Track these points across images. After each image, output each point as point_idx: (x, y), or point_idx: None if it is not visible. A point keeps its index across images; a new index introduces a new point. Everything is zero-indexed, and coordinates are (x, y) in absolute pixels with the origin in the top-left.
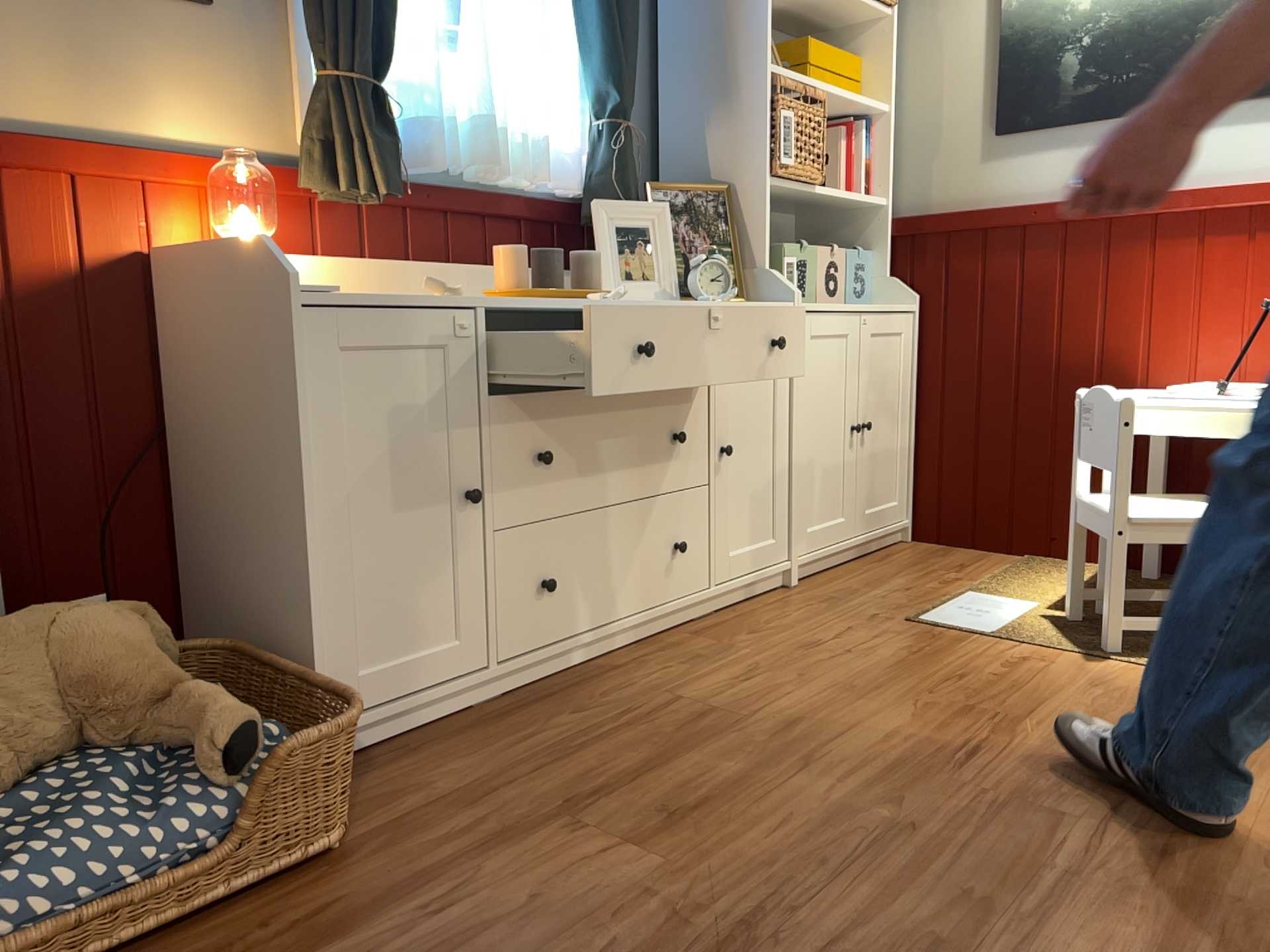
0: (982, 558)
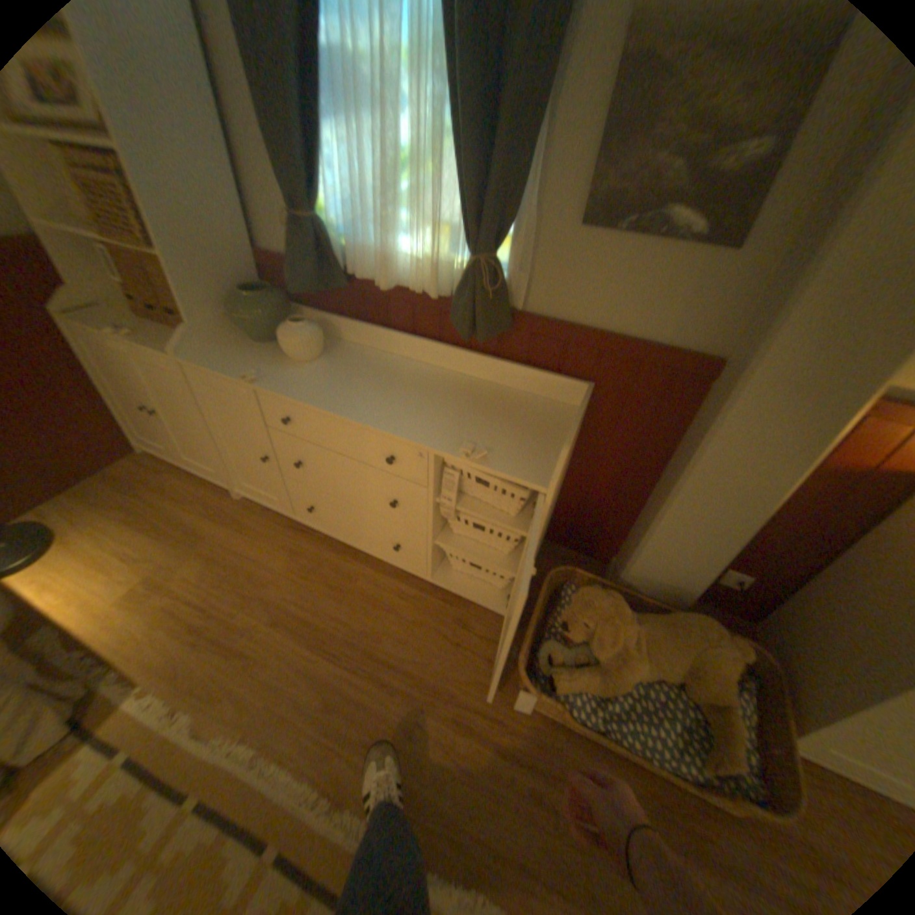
0: None
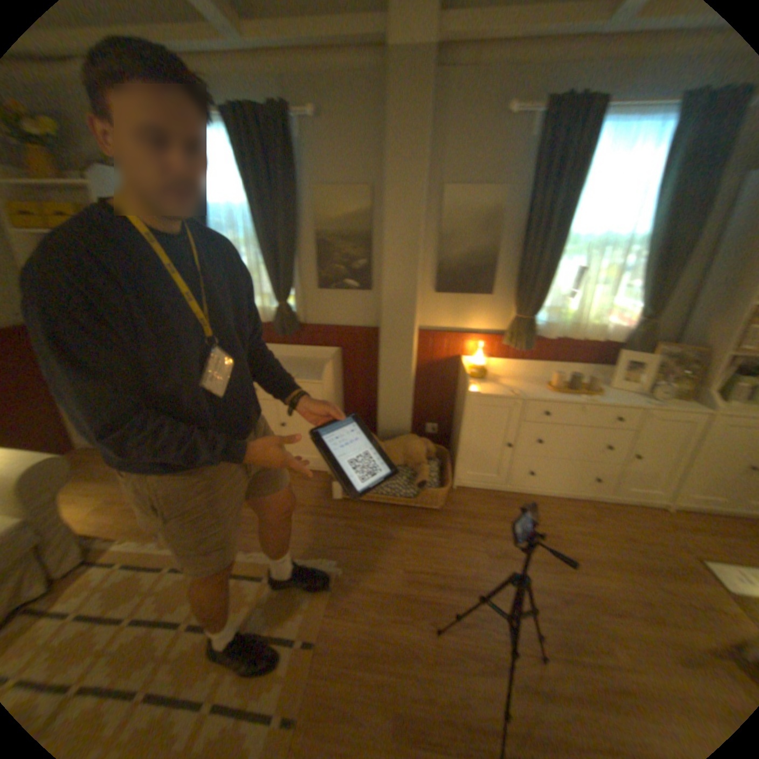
0: None
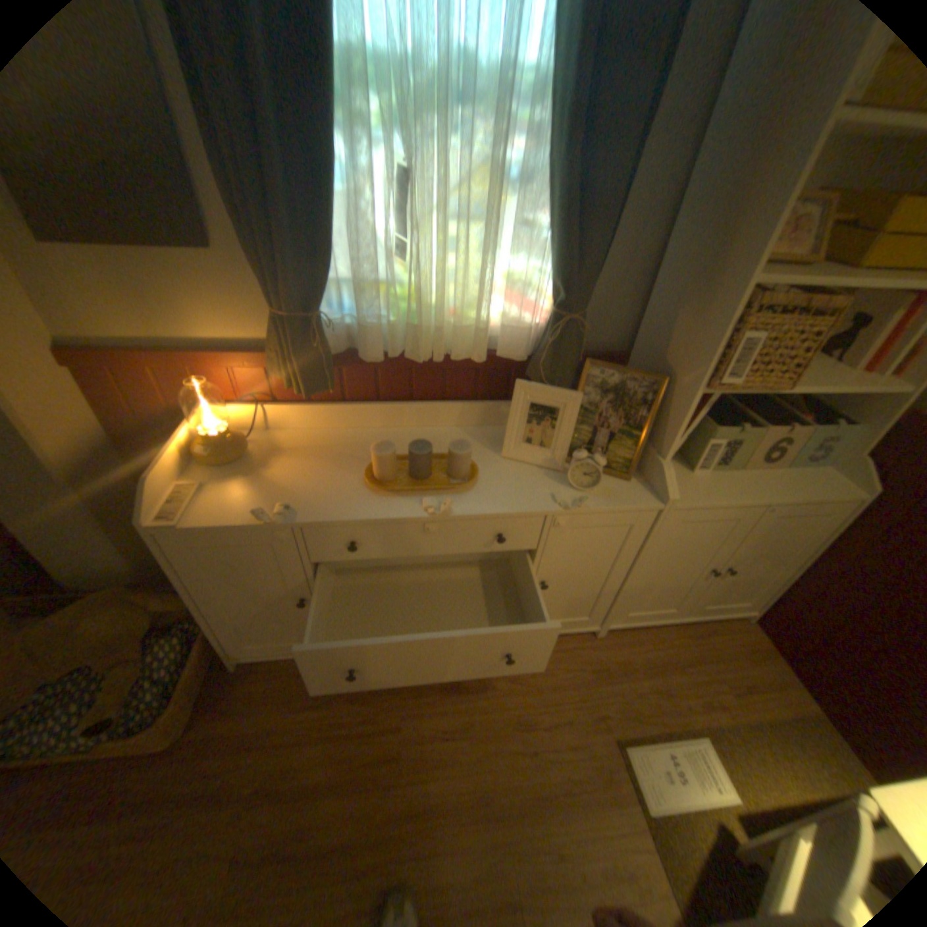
0: (782, 692)
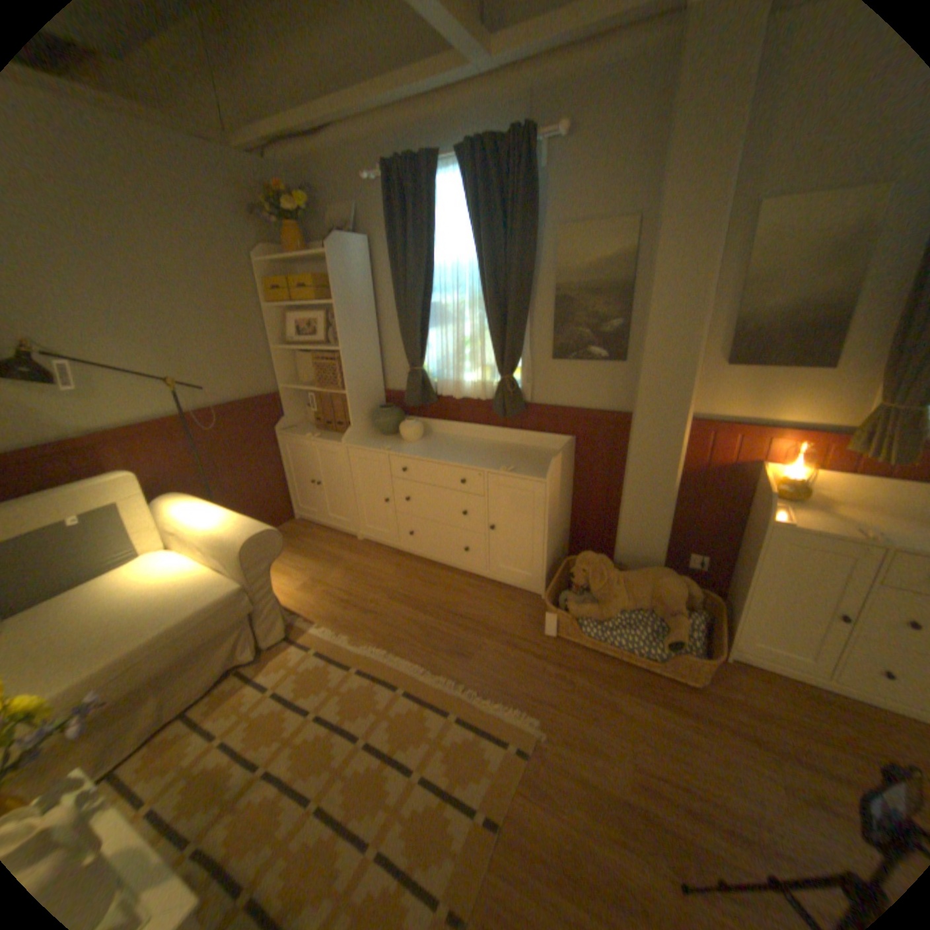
0: None
